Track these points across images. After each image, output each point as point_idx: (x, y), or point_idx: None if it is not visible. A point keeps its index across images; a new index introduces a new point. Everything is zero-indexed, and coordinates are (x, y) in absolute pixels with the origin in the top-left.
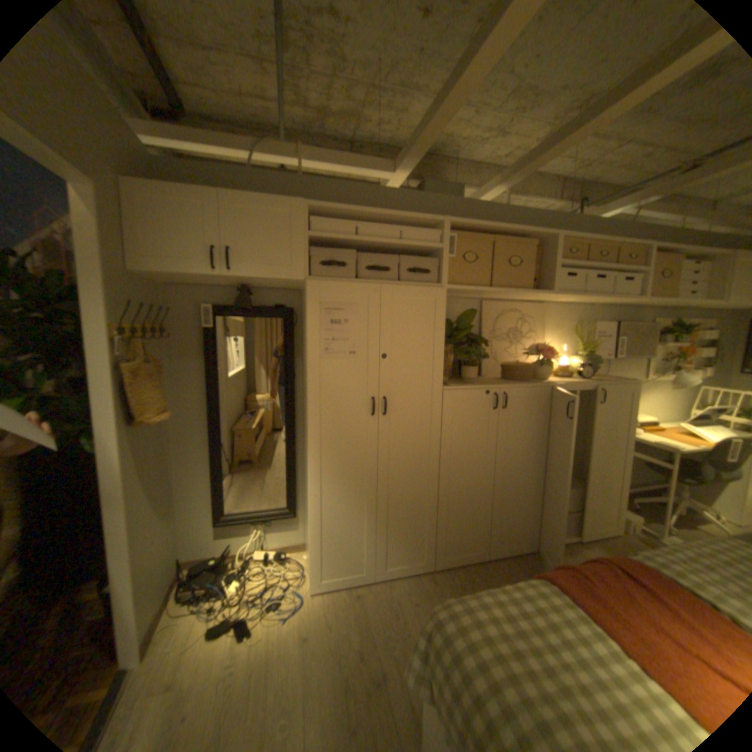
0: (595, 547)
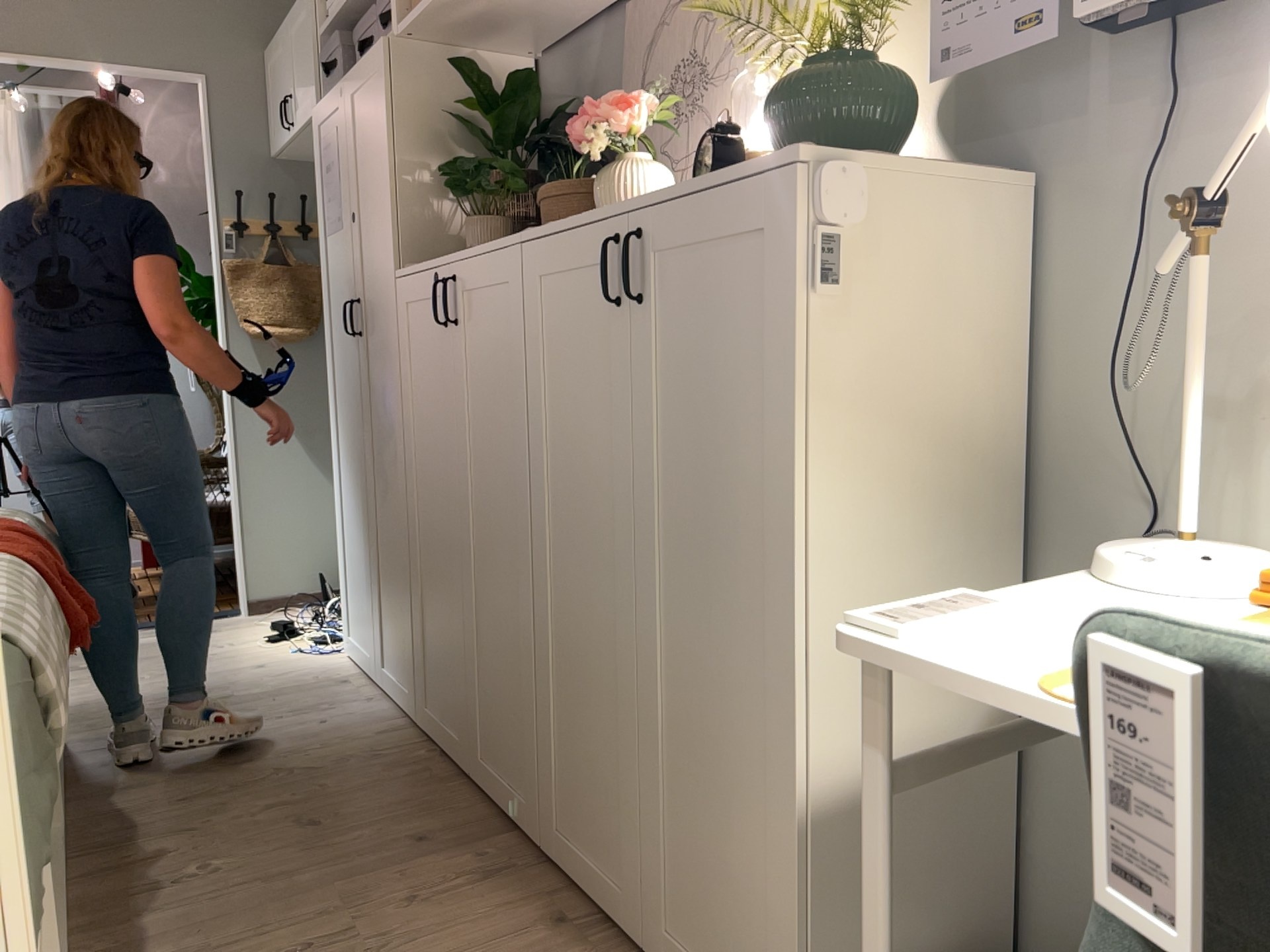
0: None
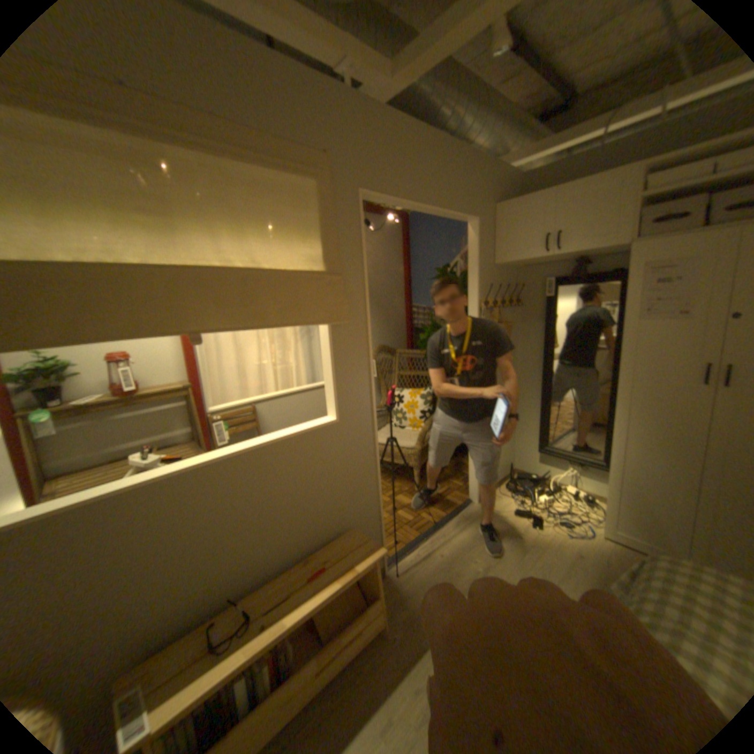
0: None
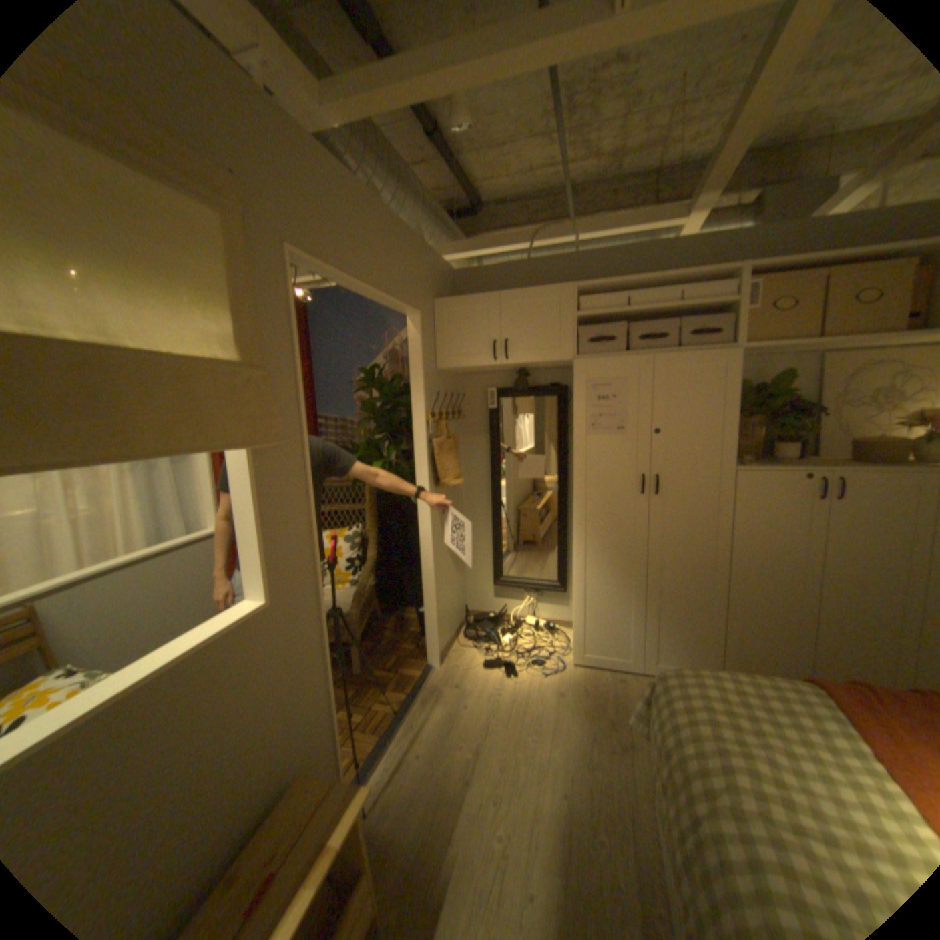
0: None
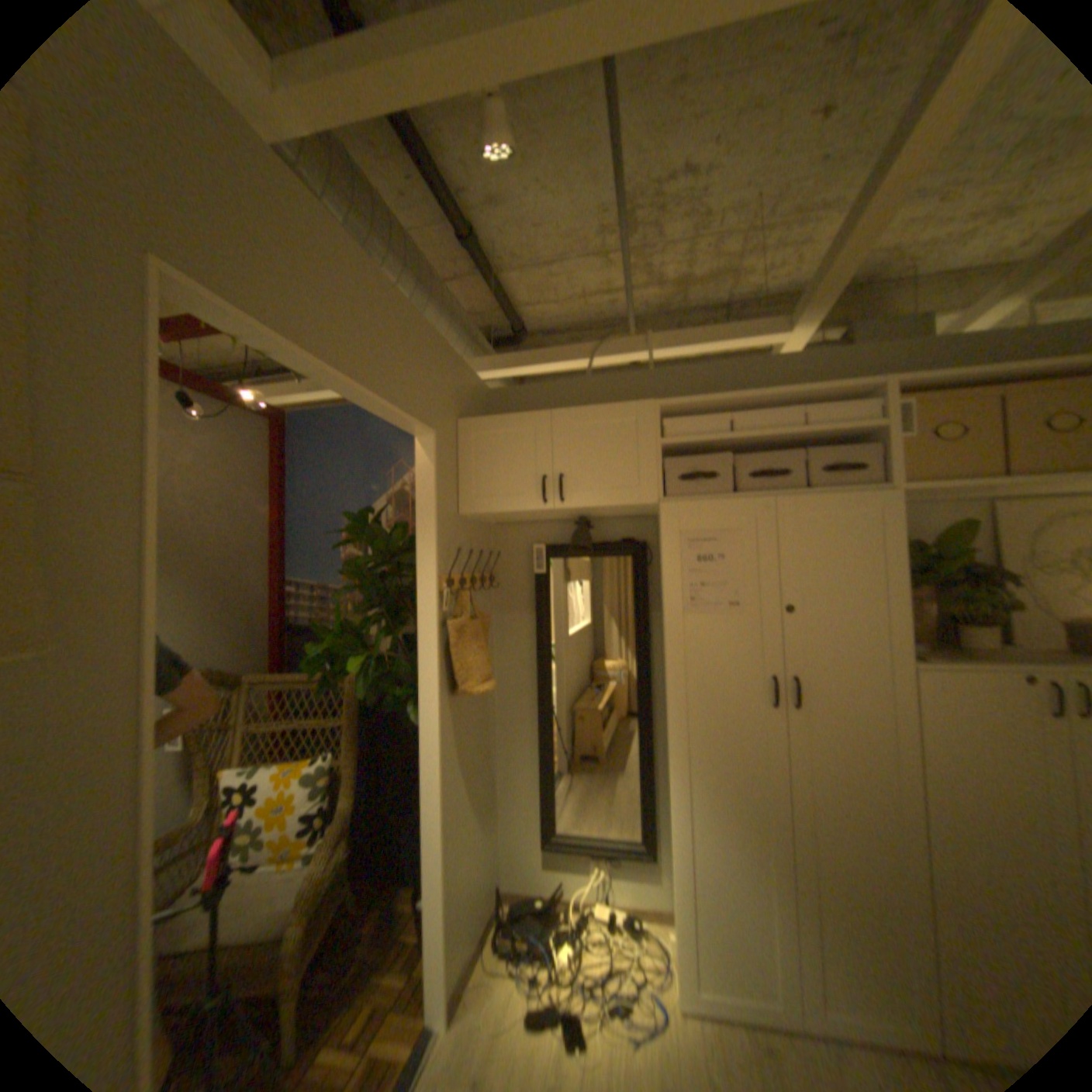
0: None
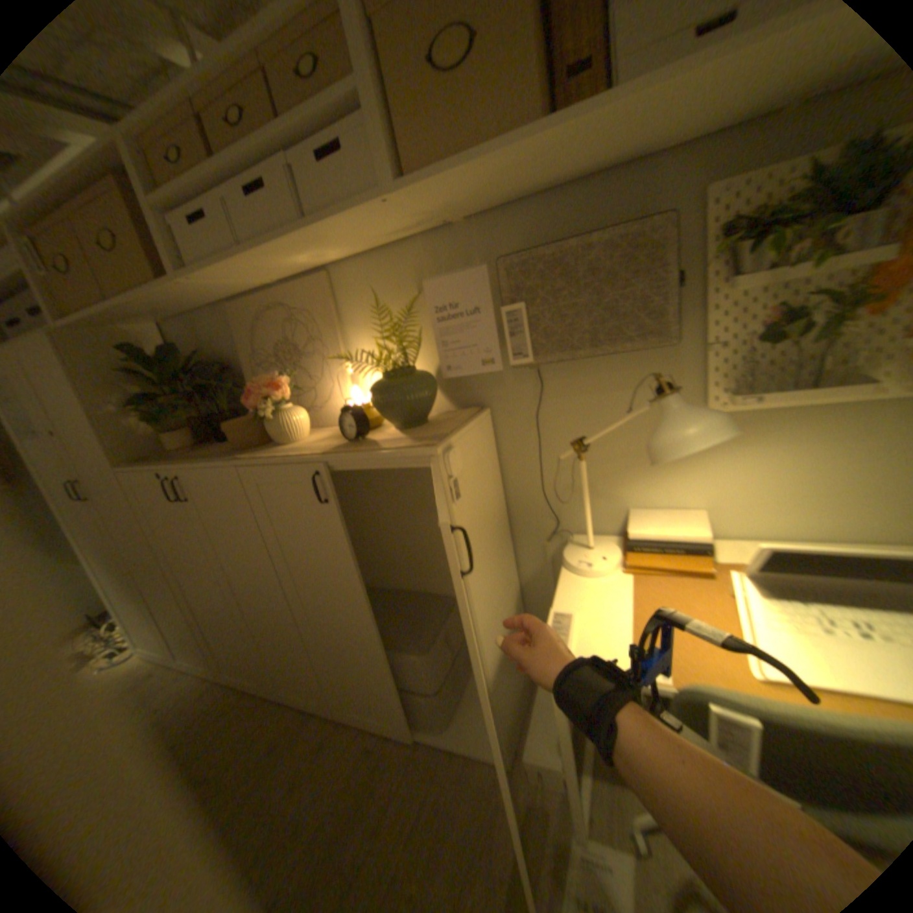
0: (424, 764)
